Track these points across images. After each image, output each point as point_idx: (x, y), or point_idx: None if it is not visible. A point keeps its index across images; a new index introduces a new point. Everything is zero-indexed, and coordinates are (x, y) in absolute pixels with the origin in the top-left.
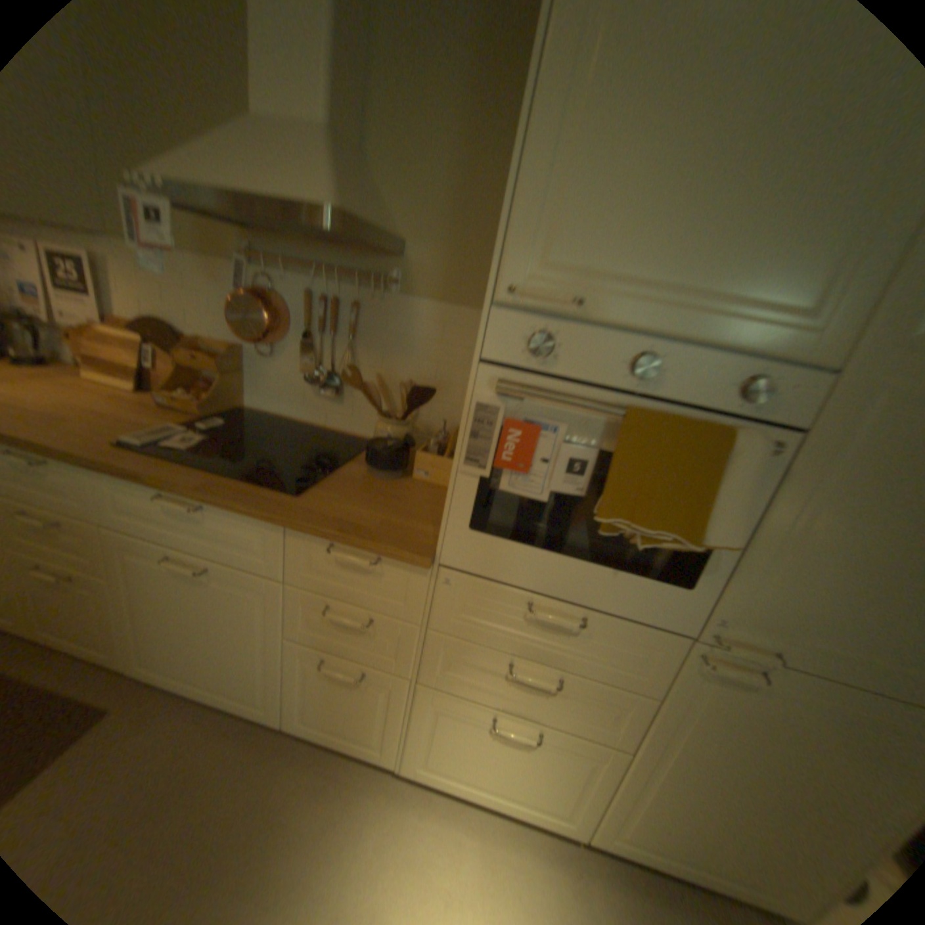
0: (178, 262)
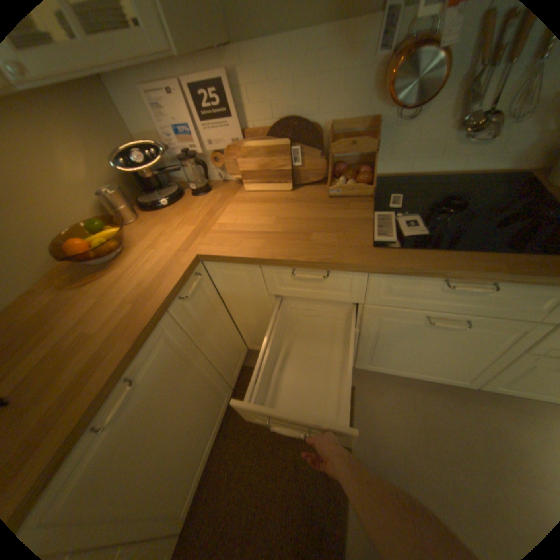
0: (313, 44)
